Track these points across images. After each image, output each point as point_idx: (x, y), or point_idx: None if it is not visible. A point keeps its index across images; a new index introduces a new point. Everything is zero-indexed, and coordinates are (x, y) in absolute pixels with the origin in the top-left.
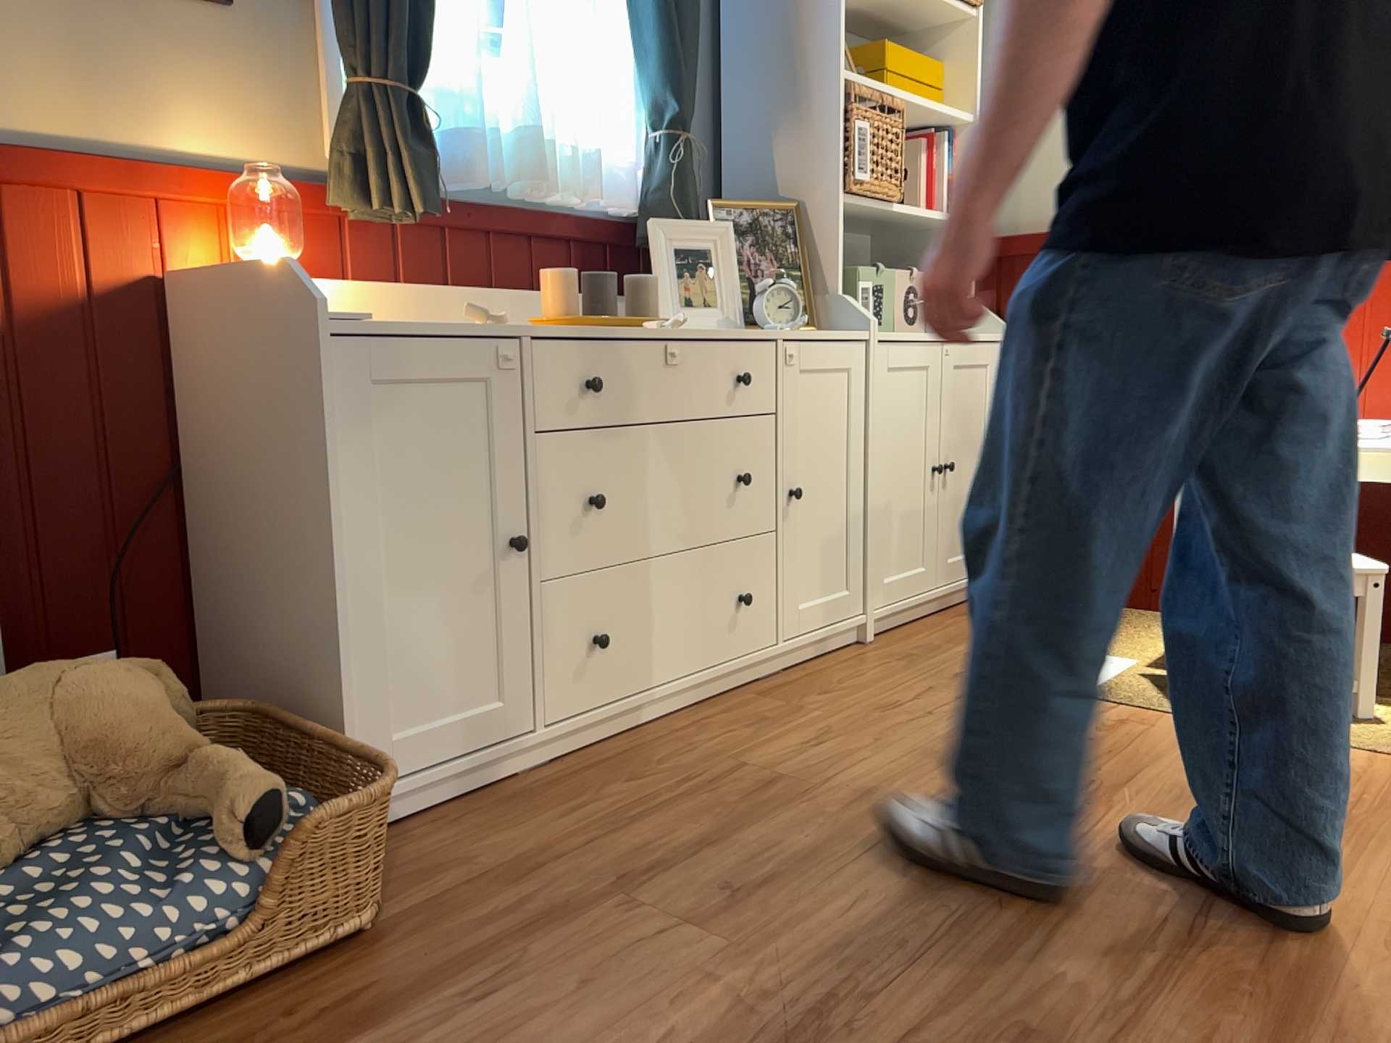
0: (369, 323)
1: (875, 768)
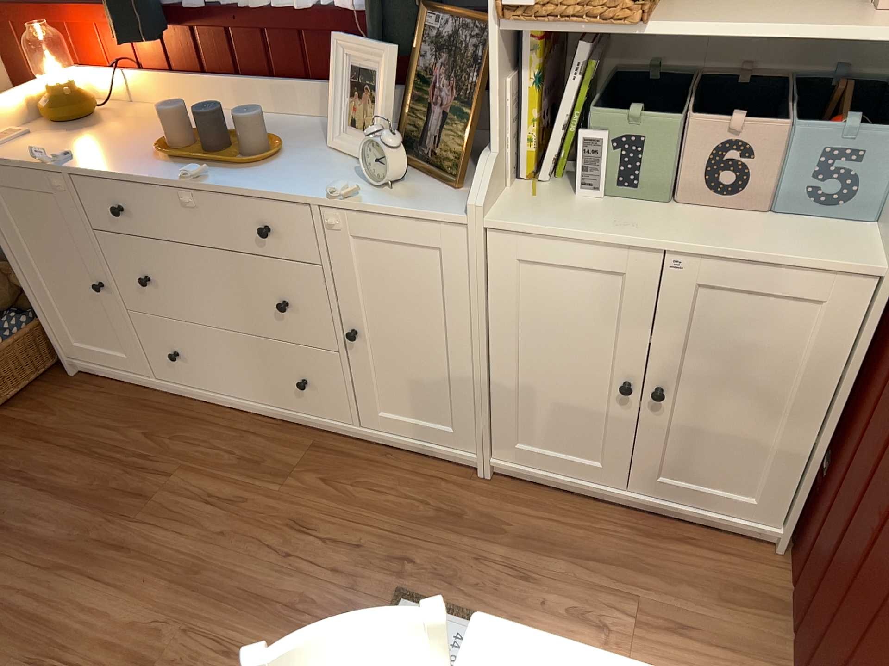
0: (4, 150)
1: (167, 543)
